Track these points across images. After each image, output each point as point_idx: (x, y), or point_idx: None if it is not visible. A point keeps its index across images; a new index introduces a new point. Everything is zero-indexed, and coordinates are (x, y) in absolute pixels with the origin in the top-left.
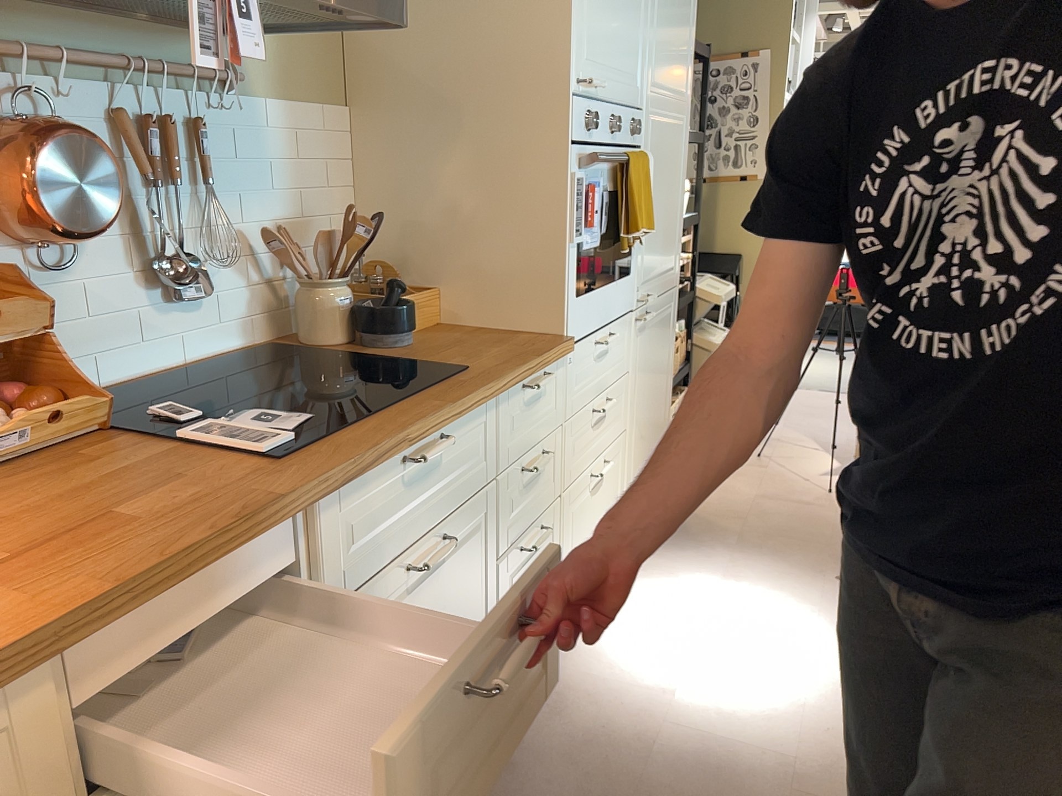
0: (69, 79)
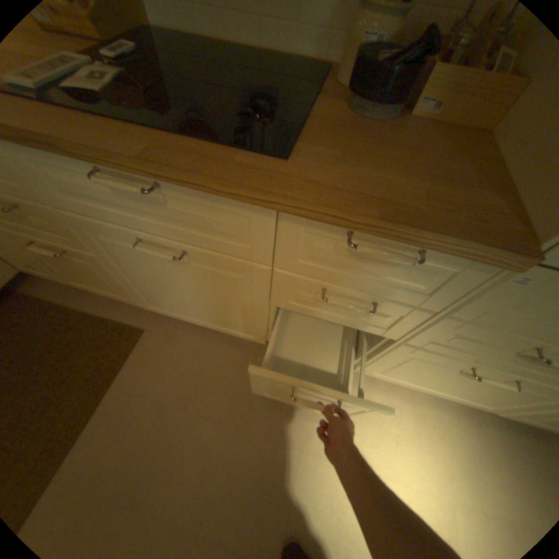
0: None
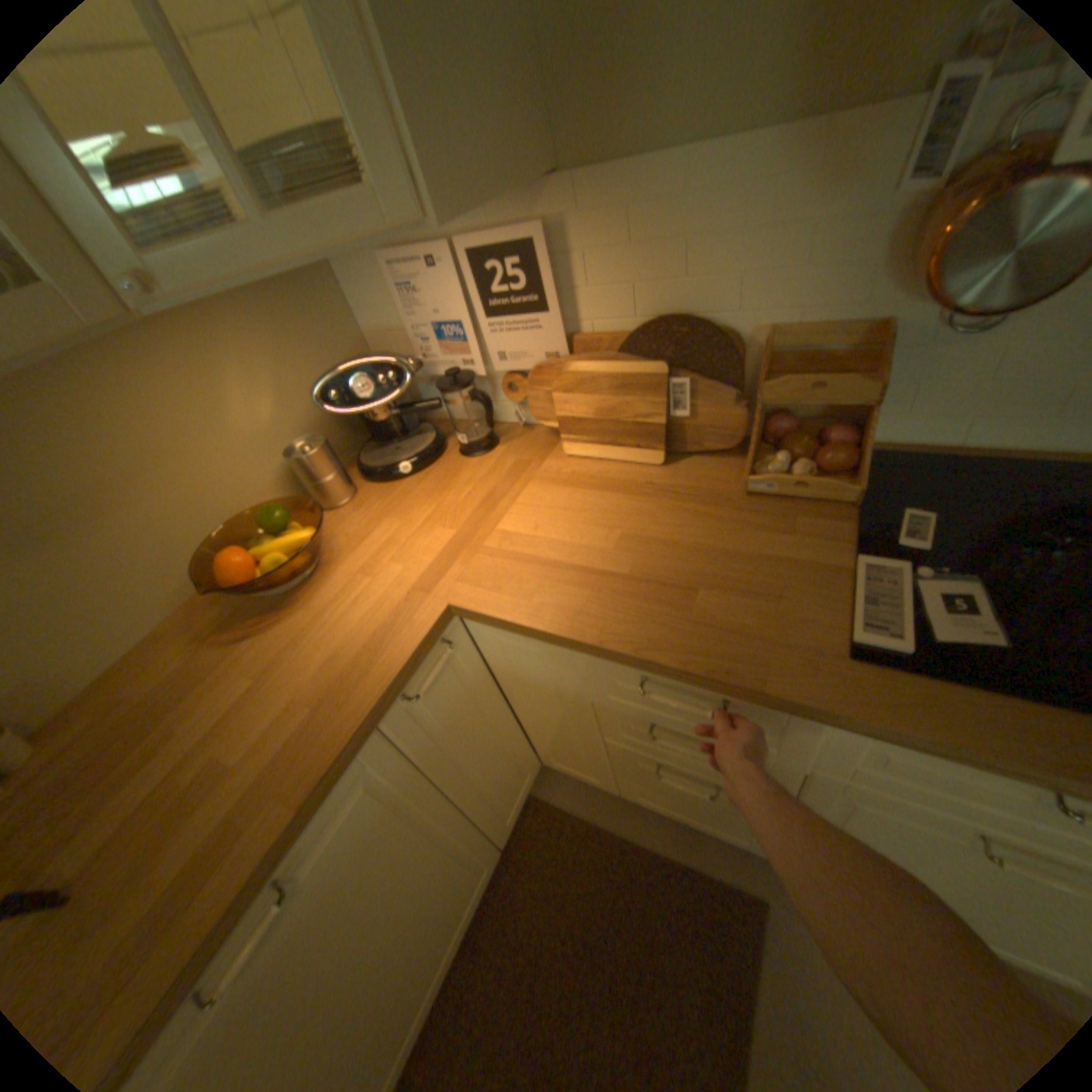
0: None
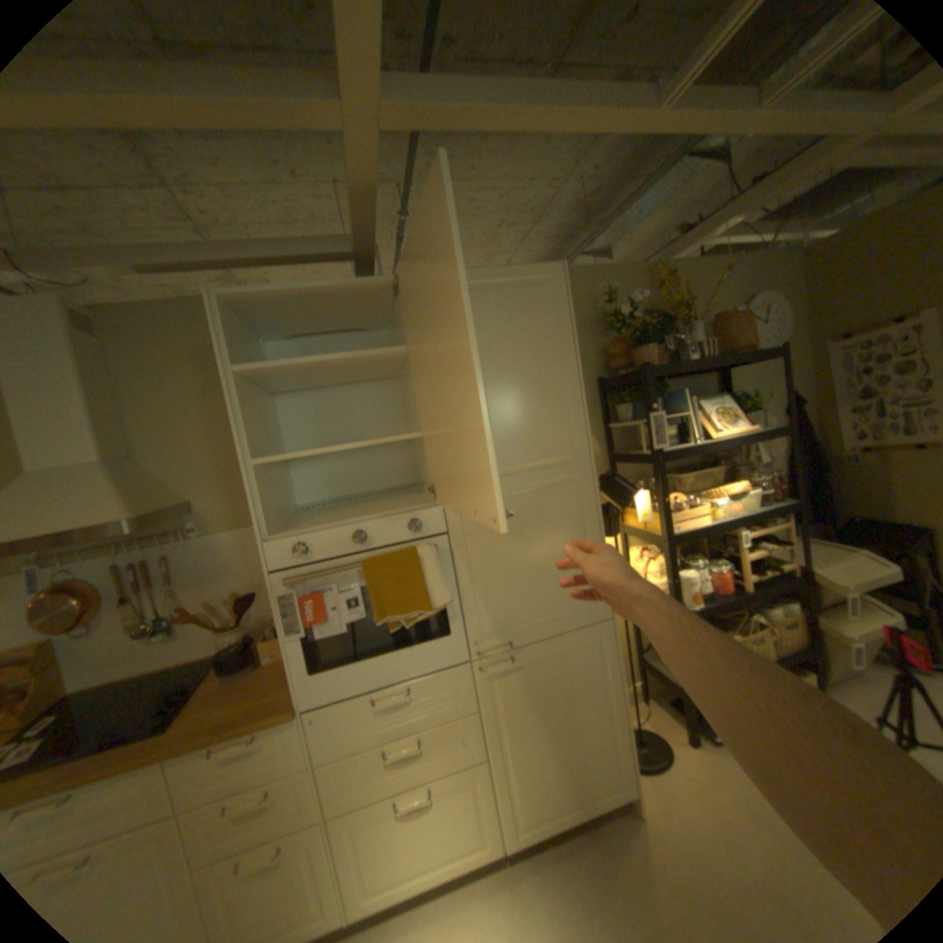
0: (90, 559)
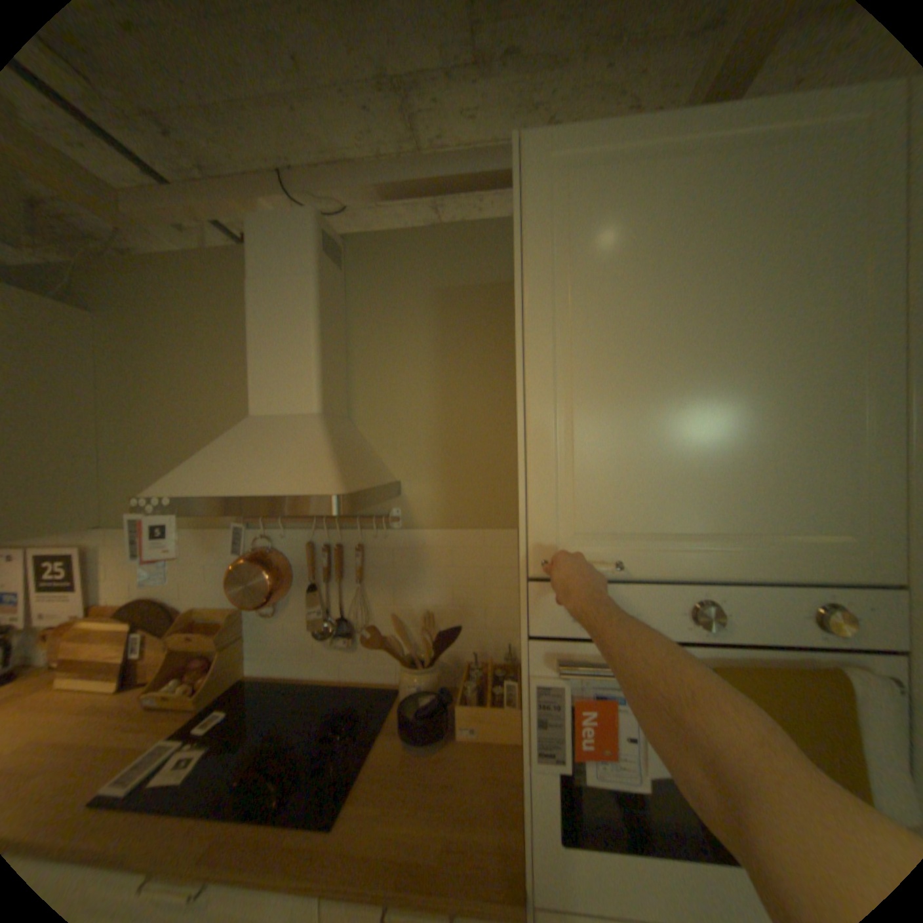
0: (292, 528)
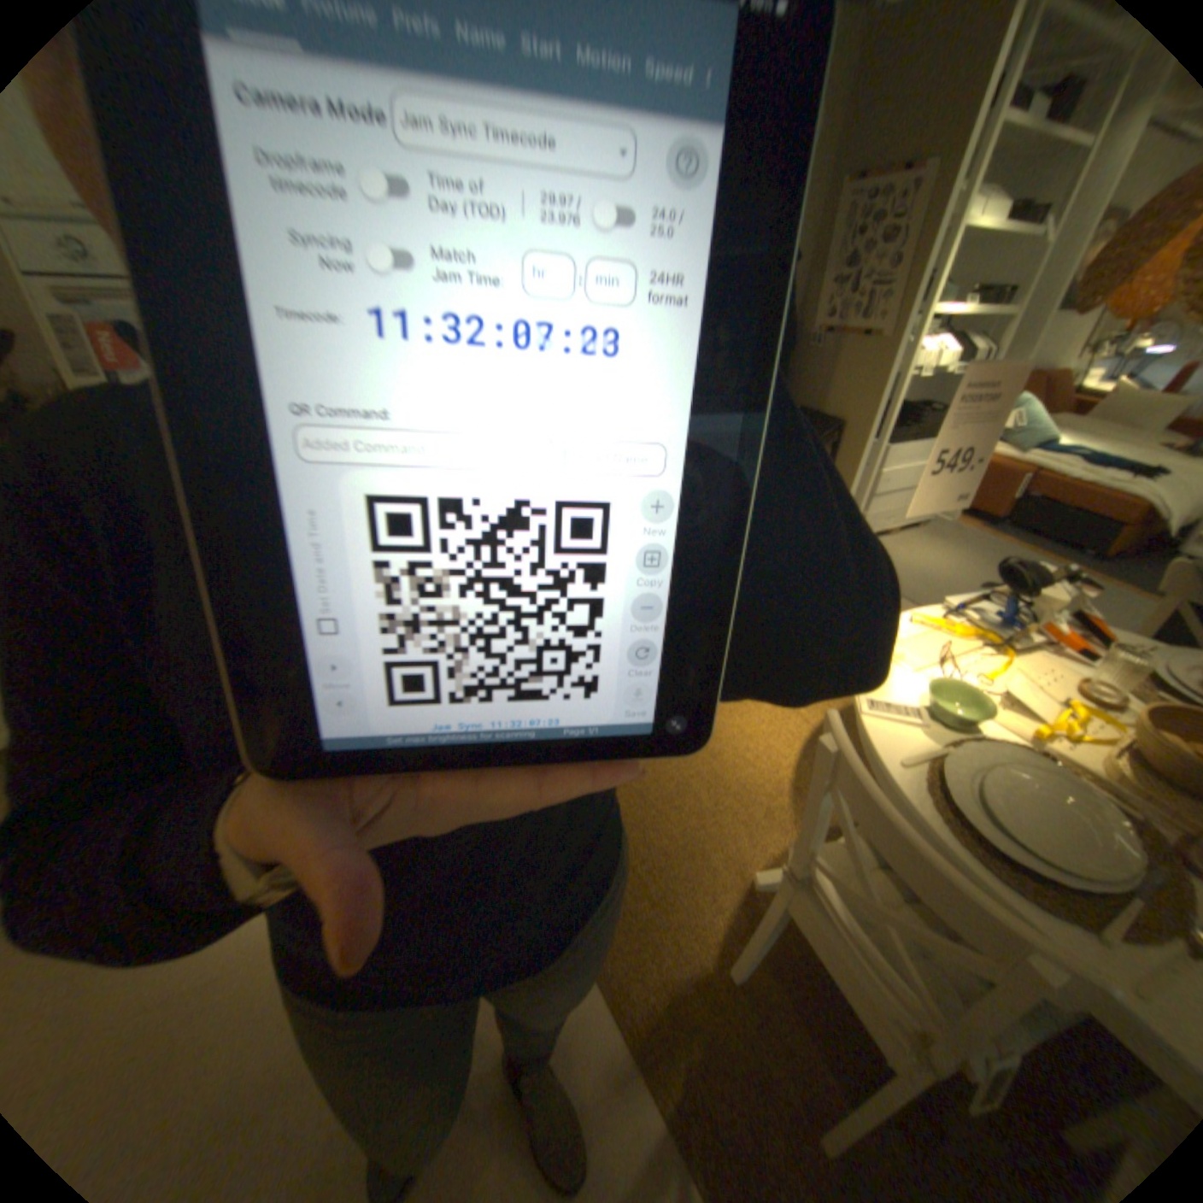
0: None
